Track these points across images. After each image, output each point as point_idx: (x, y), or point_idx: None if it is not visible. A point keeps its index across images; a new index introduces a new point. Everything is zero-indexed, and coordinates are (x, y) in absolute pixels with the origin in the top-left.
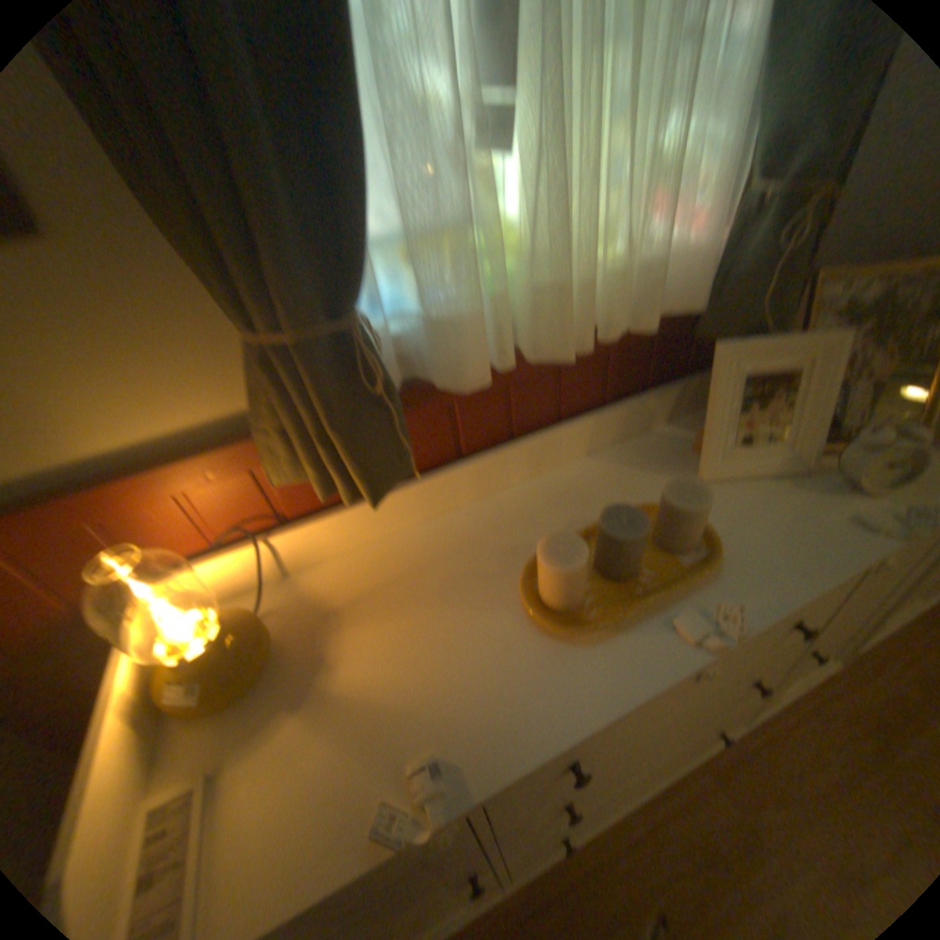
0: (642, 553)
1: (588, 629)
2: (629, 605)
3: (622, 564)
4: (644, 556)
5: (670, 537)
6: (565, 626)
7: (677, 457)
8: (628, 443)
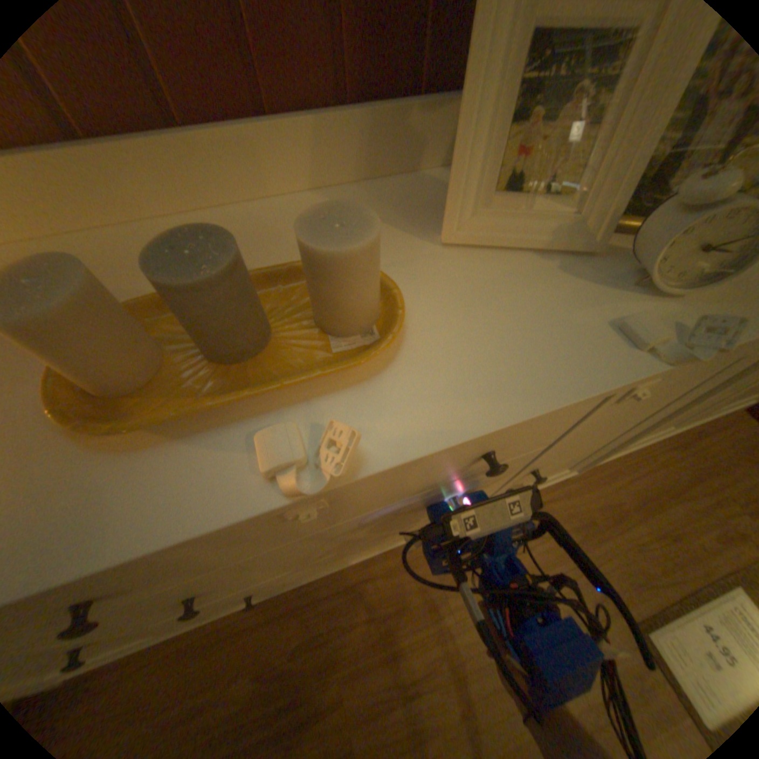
0: (278, 328)
1: (100, 433)
2: (215, 402)
3: (220, 337)
4: (282, 334)
5: (326, 309)
6: (95, 421)
7: (429, 210)
8: (378, 186)
